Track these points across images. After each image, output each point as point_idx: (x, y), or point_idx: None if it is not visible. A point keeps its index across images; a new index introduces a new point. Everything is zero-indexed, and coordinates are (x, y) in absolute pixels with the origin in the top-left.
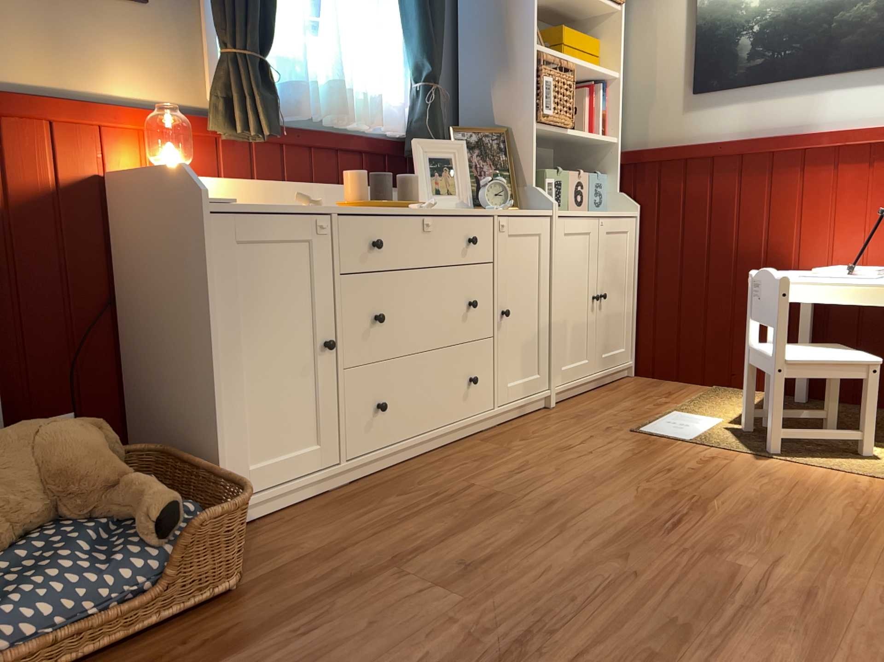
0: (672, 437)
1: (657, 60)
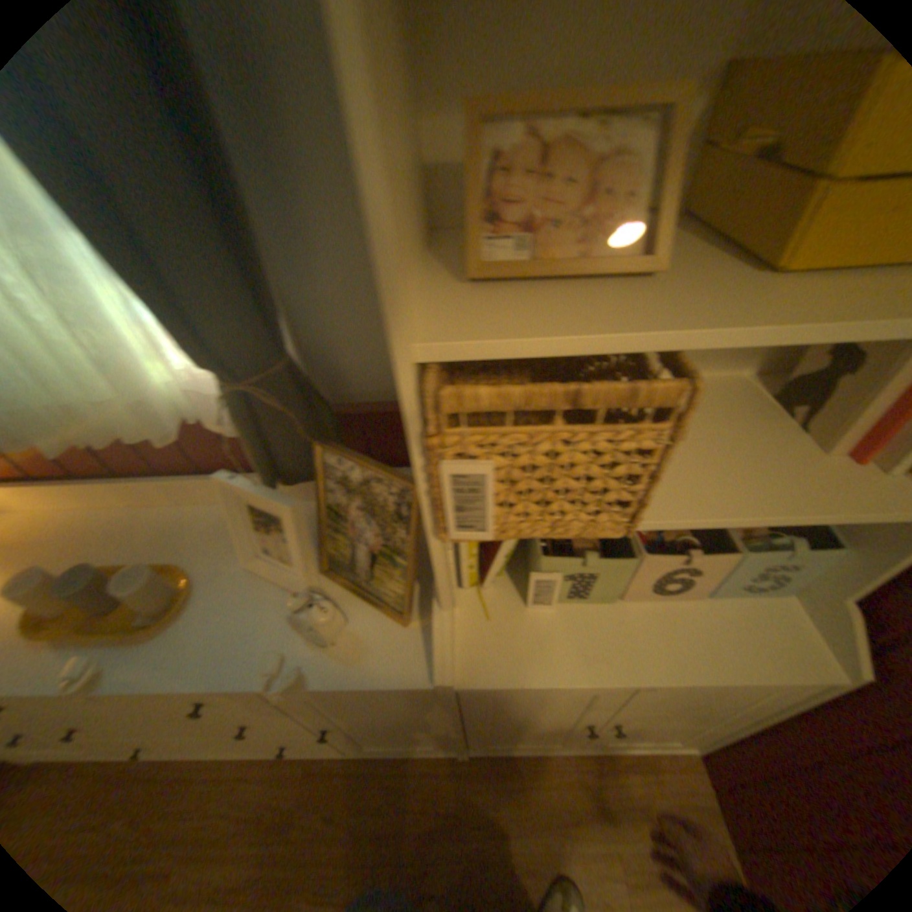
0: None
1: None
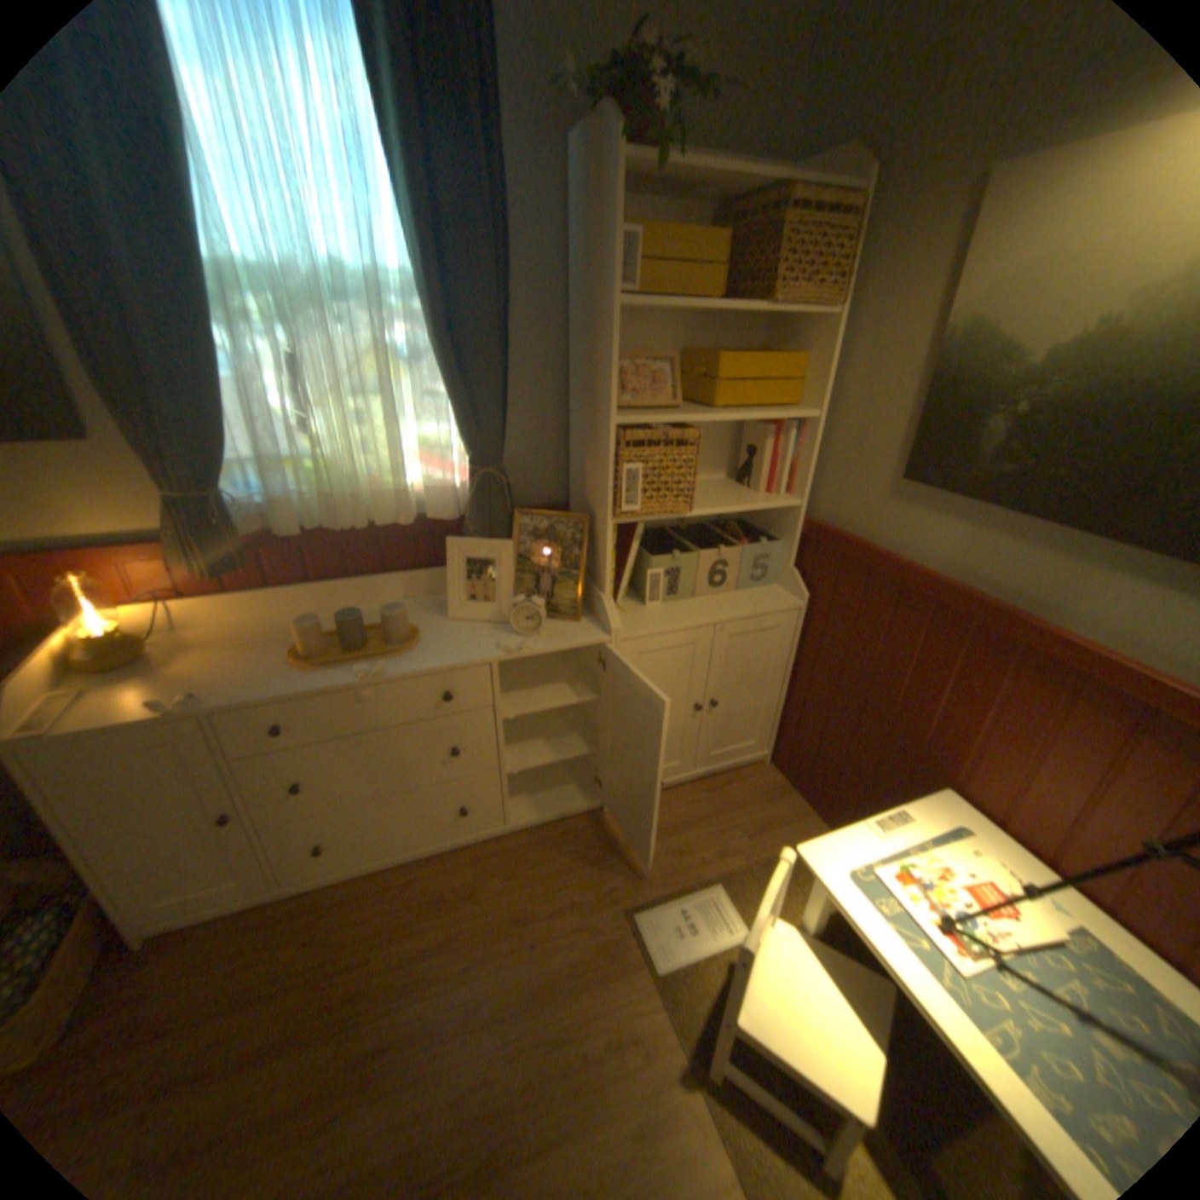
0: (649, 955)
1: (877, 402)
